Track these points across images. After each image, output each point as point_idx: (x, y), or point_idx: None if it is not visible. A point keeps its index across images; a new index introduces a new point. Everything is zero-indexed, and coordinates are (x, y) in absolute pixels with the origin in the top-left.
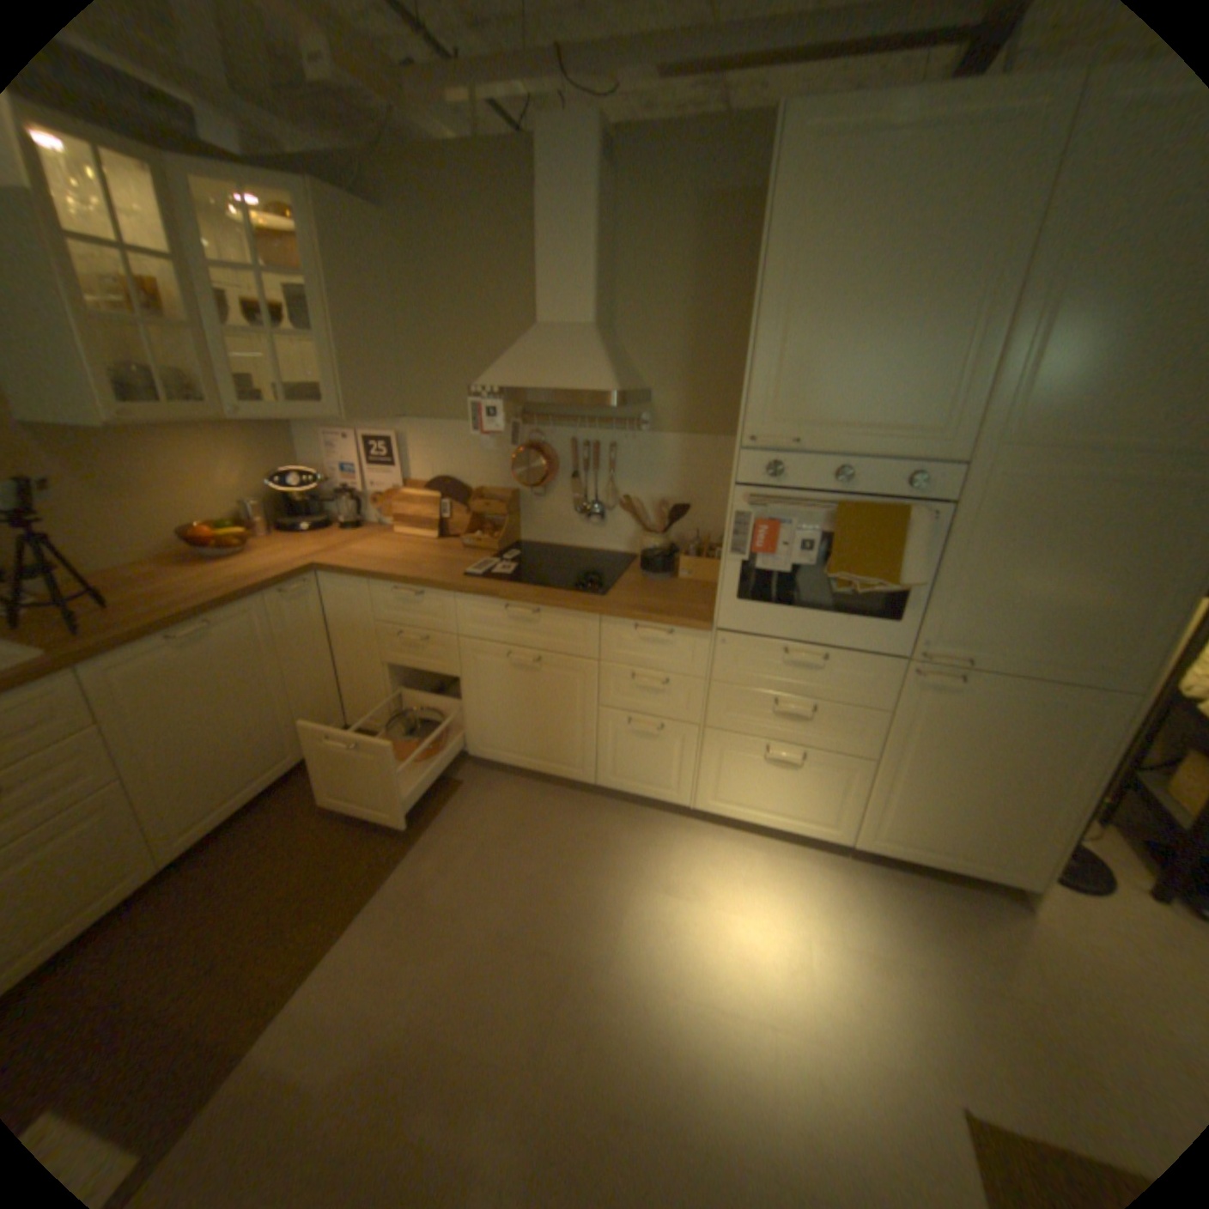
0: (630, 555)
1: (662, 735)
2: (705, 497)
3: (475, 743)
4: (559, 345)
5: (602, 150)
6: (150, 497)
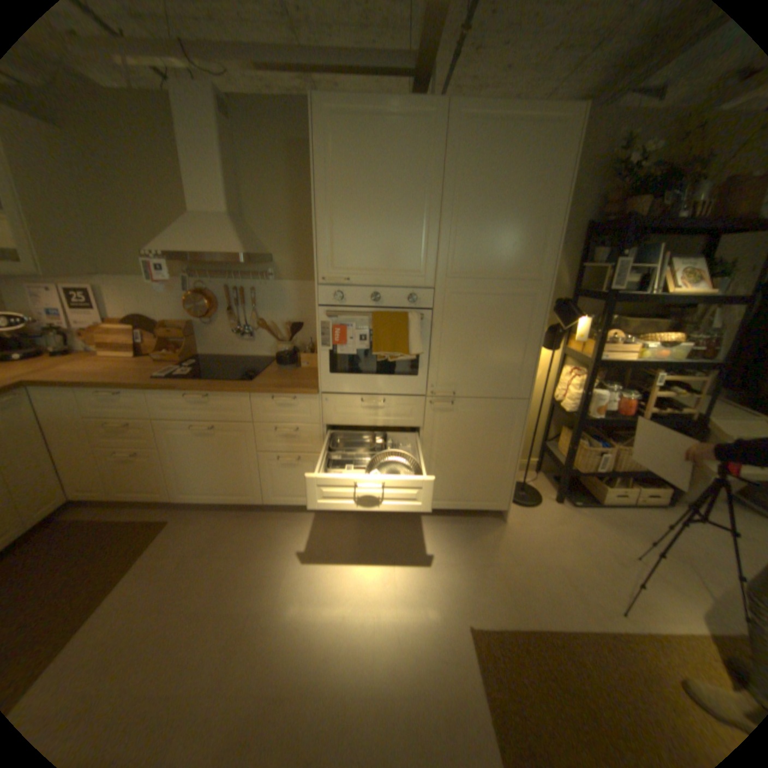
0: (273, 358)
1: (299, 464)
2: (314, 318)
3: (173, 494)
4: (203, 226)
5: (217, 109)
6: None
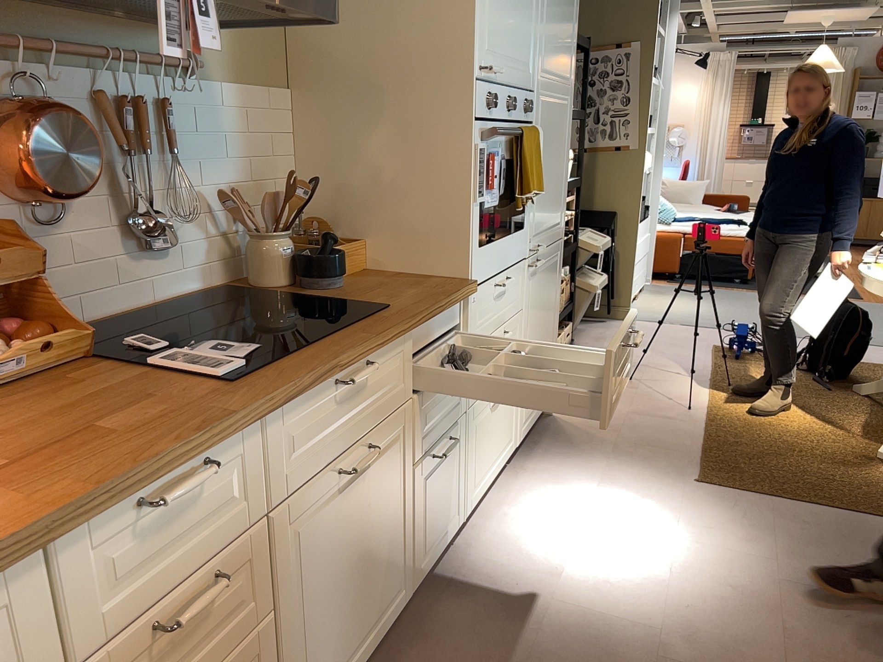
0: (209, 290)
1: (449, 452)
2: (271, 174)
3: None
4: None
5: None
6: None
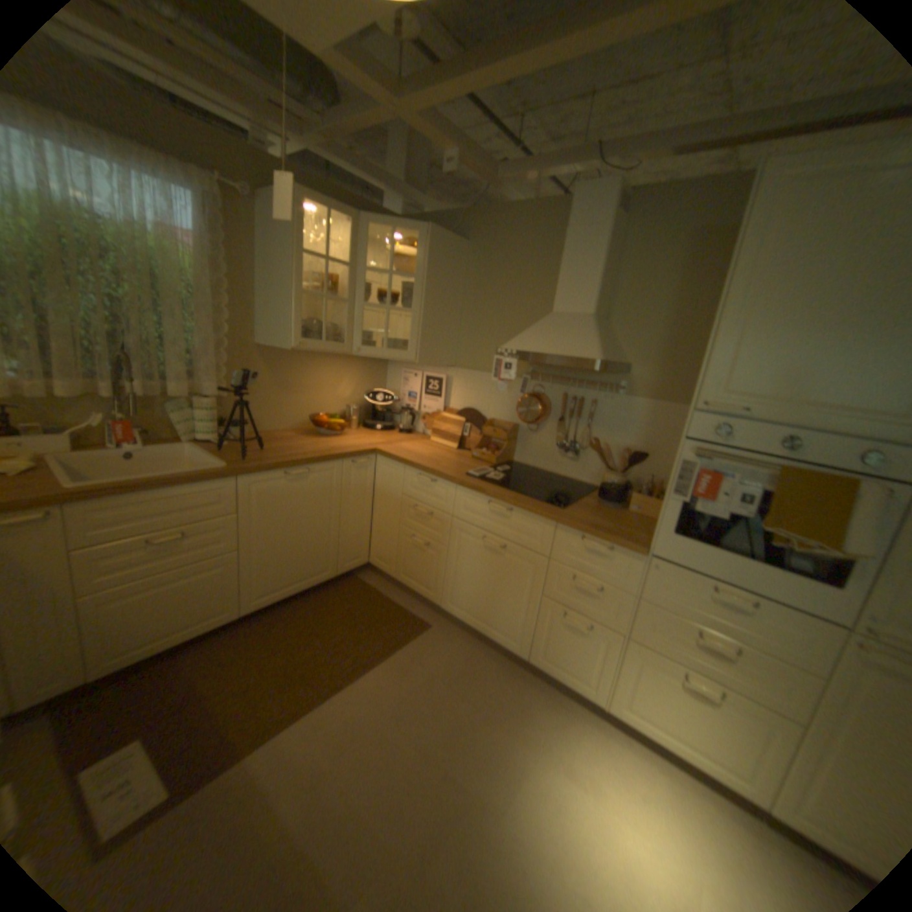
0: (594, 486)
1: (590, 635)
2: (664, 450)
3: (446, 599)
4: (564, 326)
5: (619, 202)
6: (302, 395)
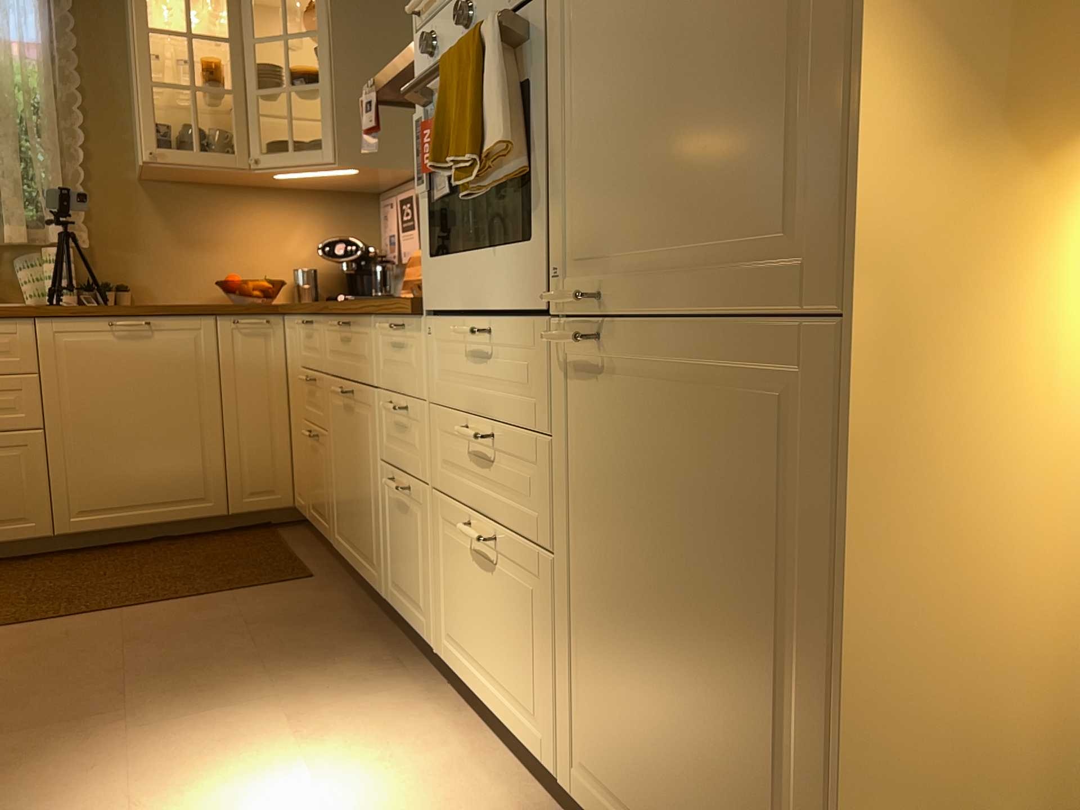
0: None
1: (412, 509)
2: None
3: (333, 527)
4: None
5: None
6: (220, 251)
